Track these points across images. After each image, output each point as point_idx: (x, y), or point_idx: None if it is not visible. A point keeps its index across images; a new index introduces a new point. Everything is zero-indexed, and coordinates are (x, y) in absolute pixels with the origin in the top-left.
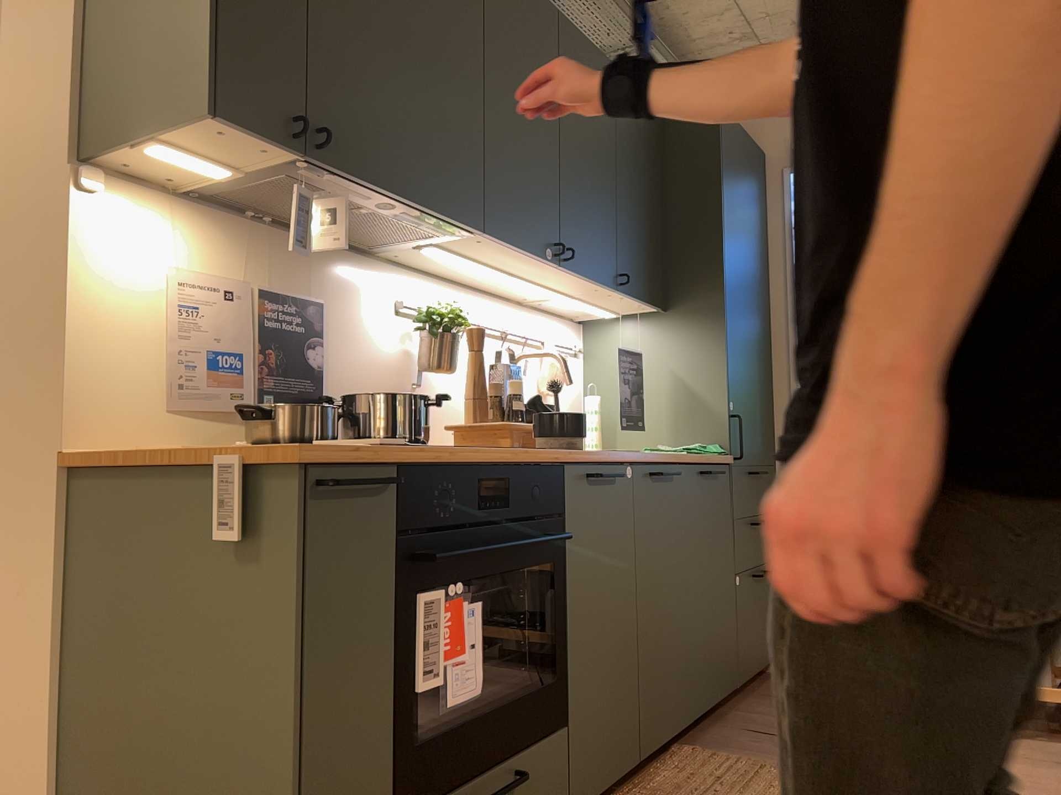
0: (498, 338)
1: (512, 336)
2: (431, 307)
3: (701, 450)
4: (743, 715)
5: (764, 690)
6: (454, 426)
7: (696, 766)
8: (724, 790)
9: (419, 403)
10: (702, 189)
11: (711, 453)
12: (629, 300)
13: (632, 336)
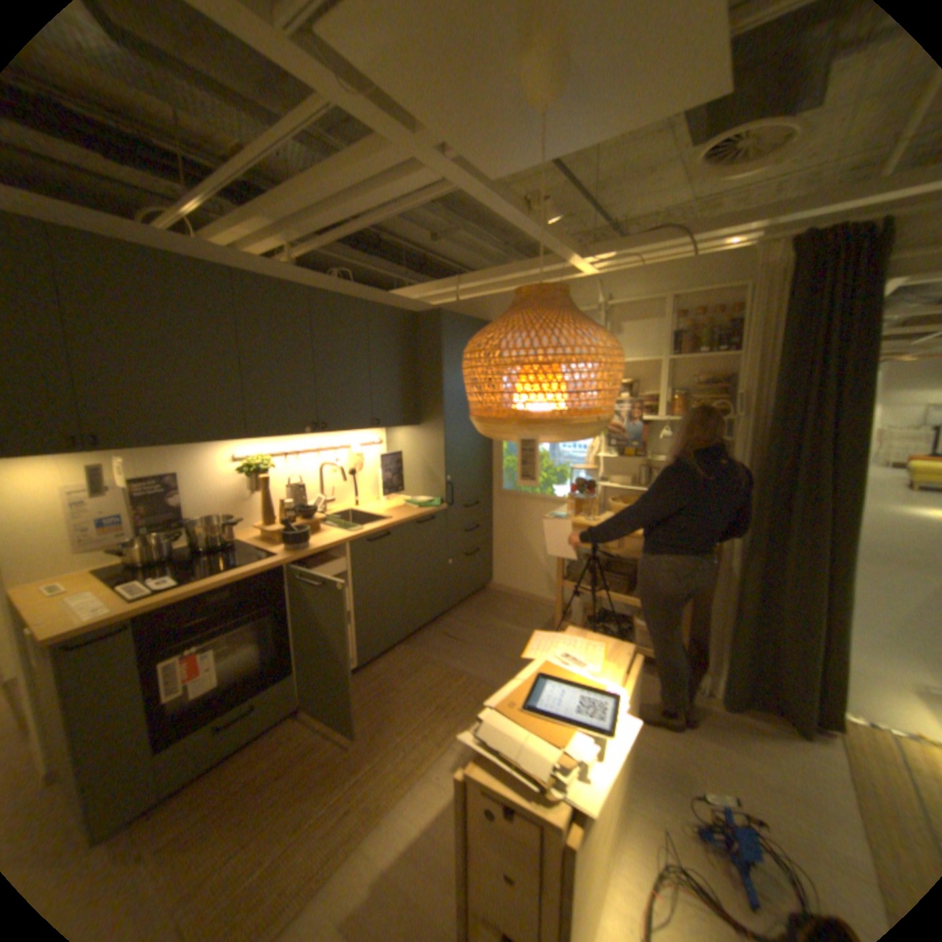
0: (319, 450)
1: (326, 449)
2: (249, 461)
3: (425, 506)
4: (448, 623)
5: (473, 603)
6: (255, 528)
7: (397, 662)
8: (397, 680)
9: (222, 528)
10: (433, 360)
11: (429, 507)
12: (389, 428)
13: (405, 437)
